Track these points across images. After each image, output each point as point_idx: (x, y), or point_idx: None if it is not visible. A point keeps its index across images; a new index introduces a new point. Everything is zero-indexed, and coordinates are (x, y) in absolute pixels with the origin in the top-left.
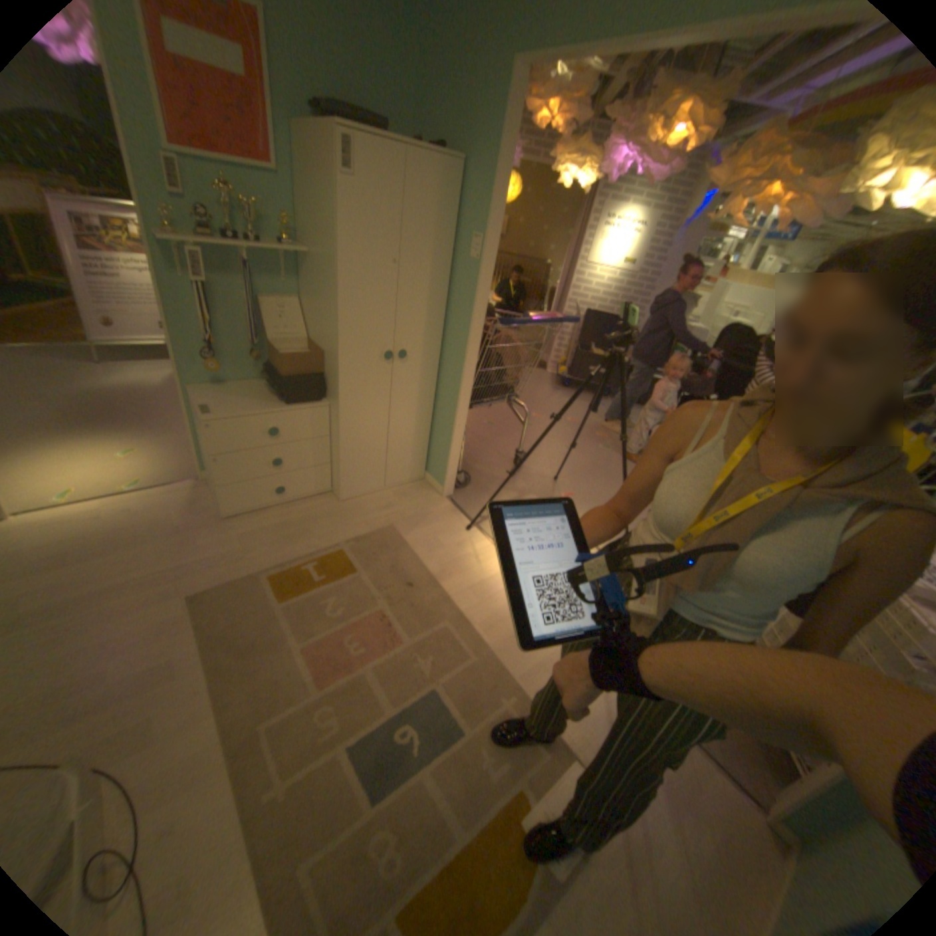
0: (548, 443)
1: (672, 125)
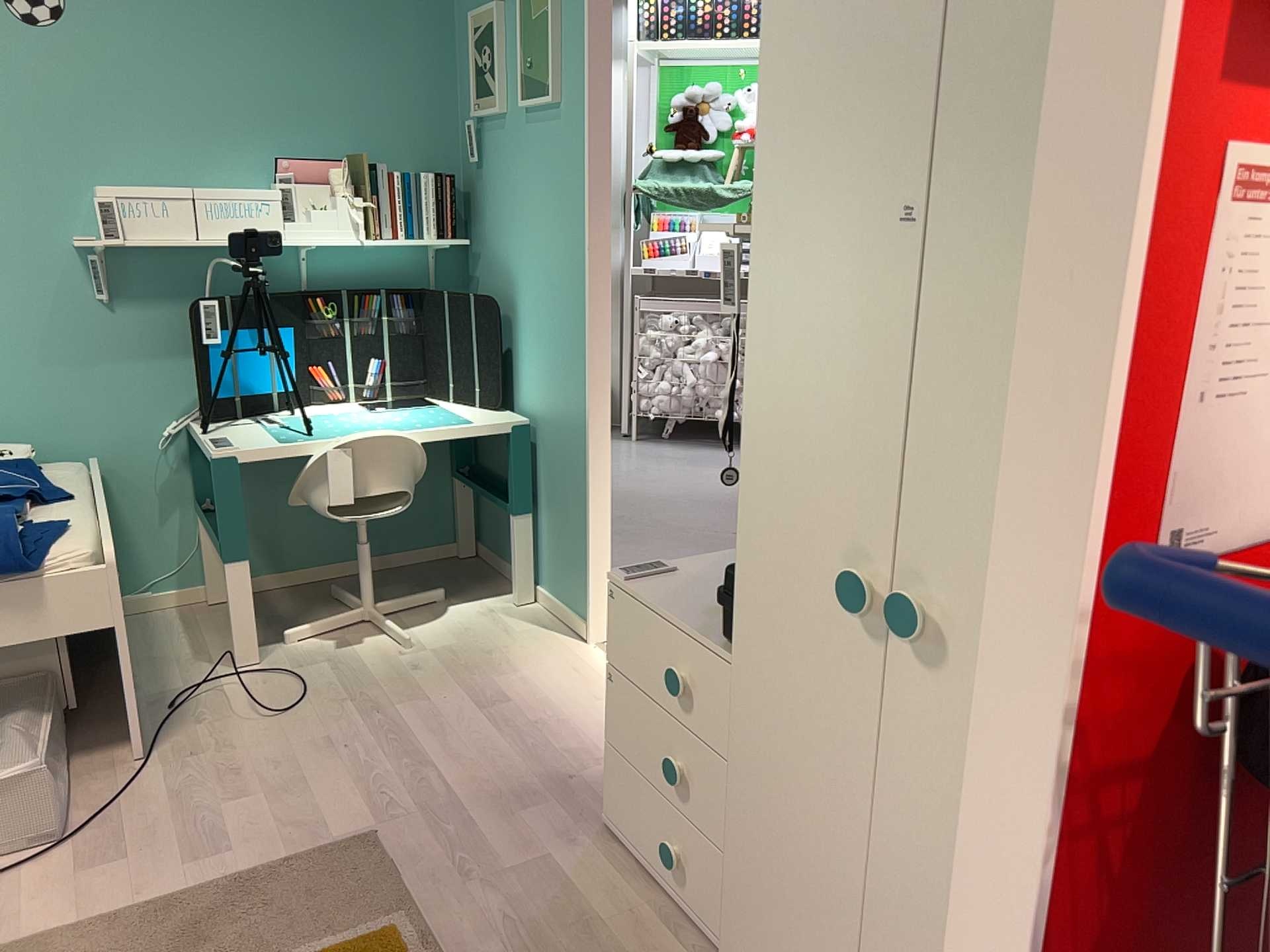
0: None
1: None
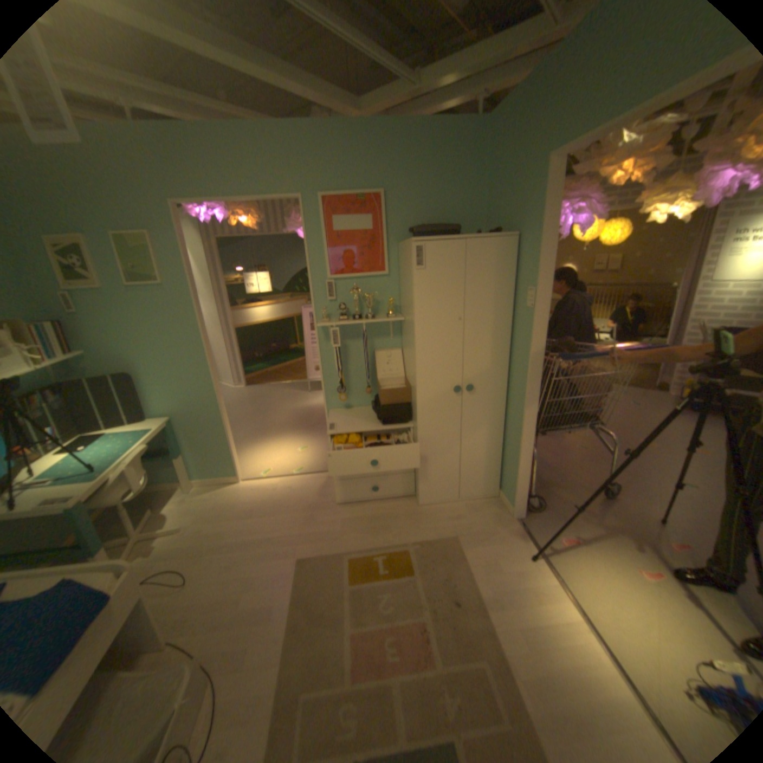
0: (661, 475)
1: None
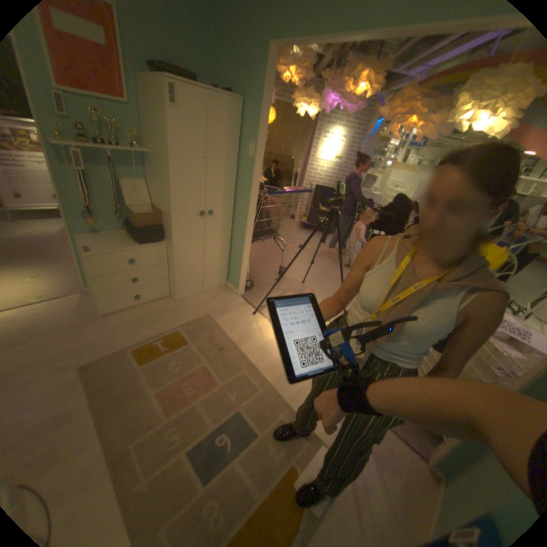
0: (298, 261)
1: (358, 83)
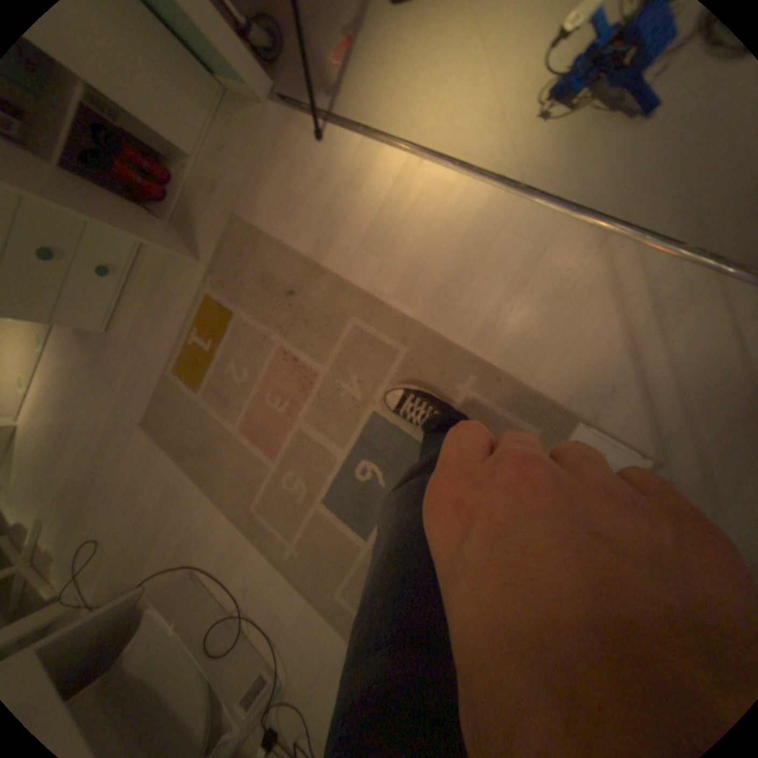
0: None
1: None
